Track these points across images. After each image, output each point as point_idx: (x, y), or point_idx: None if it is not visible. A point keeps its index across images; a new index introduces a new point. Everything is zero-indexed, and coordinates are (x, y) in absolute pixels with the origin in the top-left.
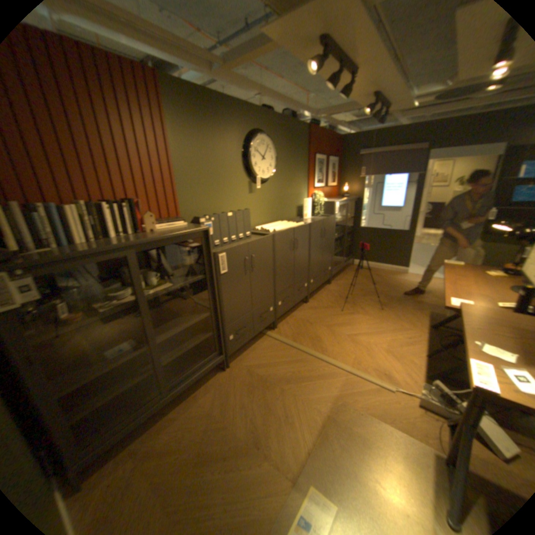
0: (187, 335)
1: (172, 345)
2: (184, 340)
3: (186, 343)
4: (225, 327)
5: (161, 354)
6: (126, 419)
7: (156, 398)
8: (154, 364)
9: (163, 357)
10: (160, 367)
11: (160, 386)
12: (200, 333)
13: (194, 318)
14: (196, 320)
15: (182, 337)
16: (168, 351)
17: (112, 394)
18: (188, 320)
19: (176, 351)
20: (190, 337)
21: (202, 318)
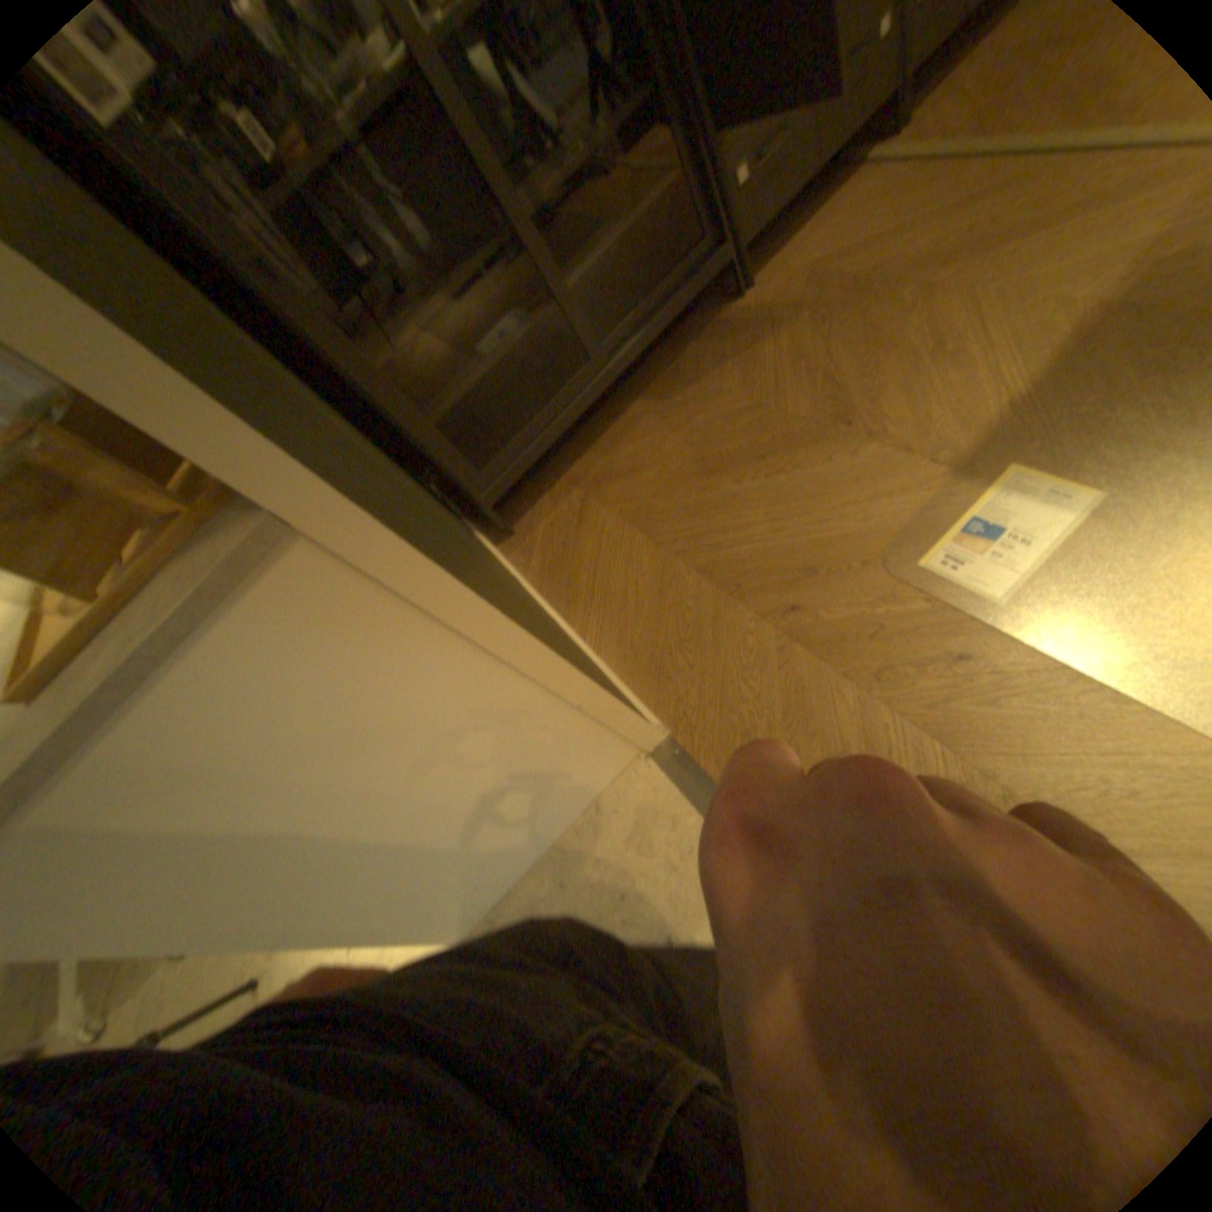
0: (615, 197)
1: (582, 234)
2: (609, 212)
3: (615, 215)
4: (718, 129)
5: (562, 260)
6: (540, 413)
7: (586, 366)
8: (547, 275)
9: (567, 265)
10: (566, 287)
11: (583, 337)
12: (649, 178)
13: (611, 111)
14: (617, 116)
15: (602, 209)
16: (575, 249)
17: (487, 360)
18: (596, 125)
19: (594, 242)
20: (622, 200)
21: (634, 107)
